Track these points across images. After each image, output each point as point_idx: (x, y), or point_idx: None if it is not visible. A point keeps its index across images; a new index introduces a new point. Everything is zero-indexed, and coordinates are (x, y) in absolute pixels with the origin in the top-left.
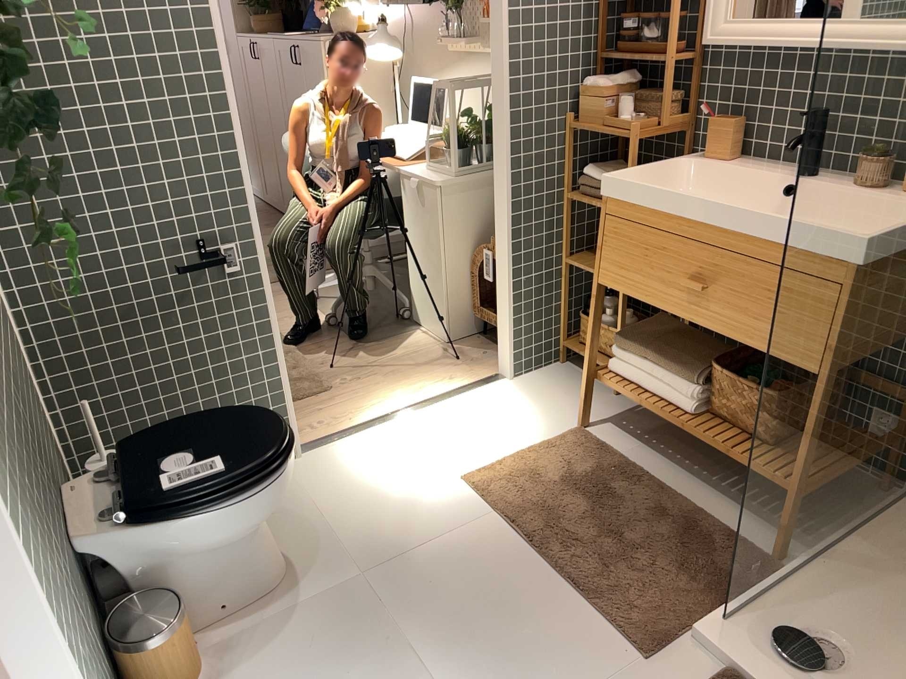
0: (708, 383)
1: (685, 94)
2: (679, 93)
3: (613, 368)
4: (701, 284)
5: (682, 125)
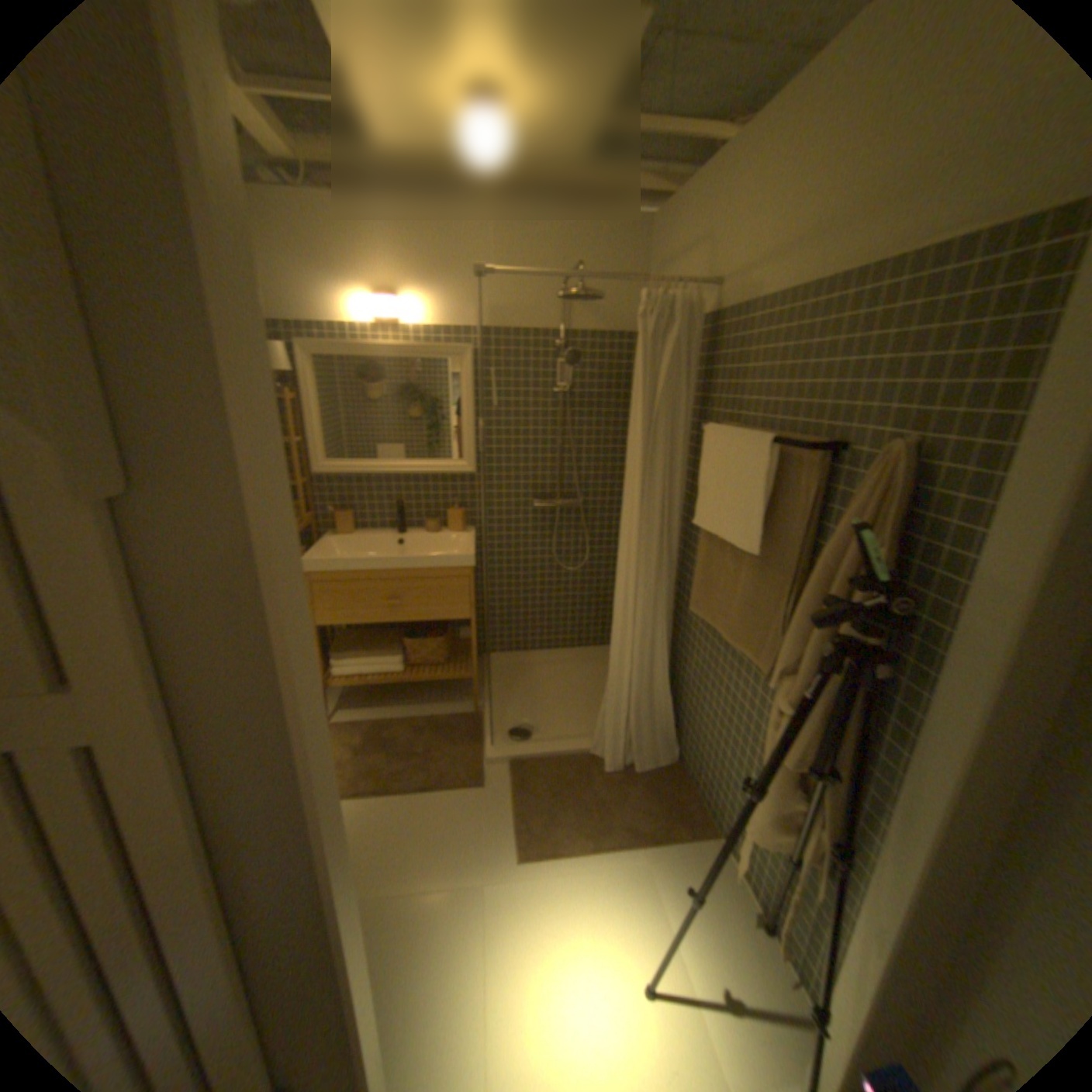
0: (397, 652)
1: (302, 499)
2: (297, 499)
3: (328, 675)
4: (382, 600)
5: (305, 517)
